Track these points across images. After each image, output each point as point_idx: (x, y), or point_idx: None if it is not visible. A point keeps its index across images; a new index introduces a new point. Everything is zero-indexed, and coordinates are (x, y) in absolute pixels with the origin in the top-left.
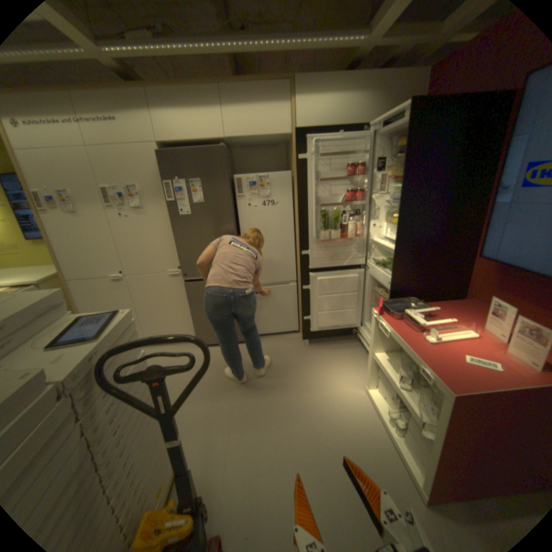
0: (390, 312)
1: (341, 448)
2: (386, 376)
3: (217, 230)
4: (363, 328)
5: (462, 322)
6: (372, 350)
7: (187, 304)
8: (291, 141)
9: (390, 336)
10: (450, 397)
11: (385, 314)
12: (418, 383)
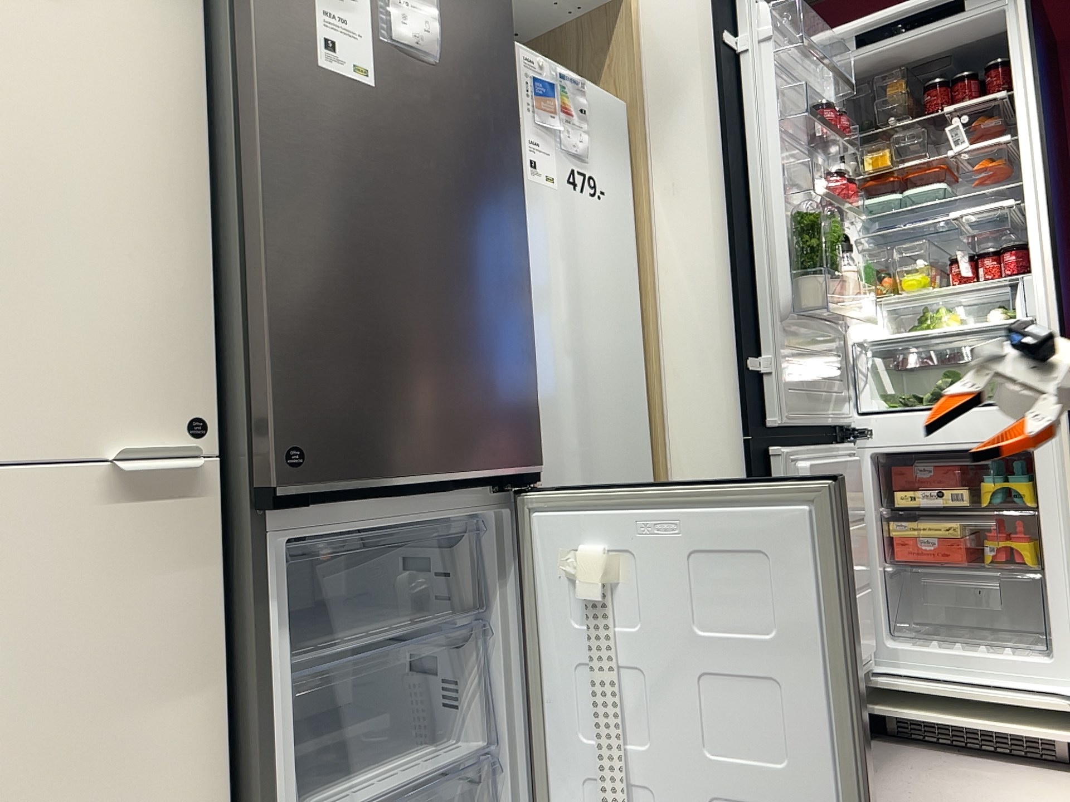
0: None
1: None
2: None
3: (470, 215)
4: (886, 663)
5: None
6: None
7: (200, 746)
8: (584, 28)
9: None
10: None
11: None
12: None
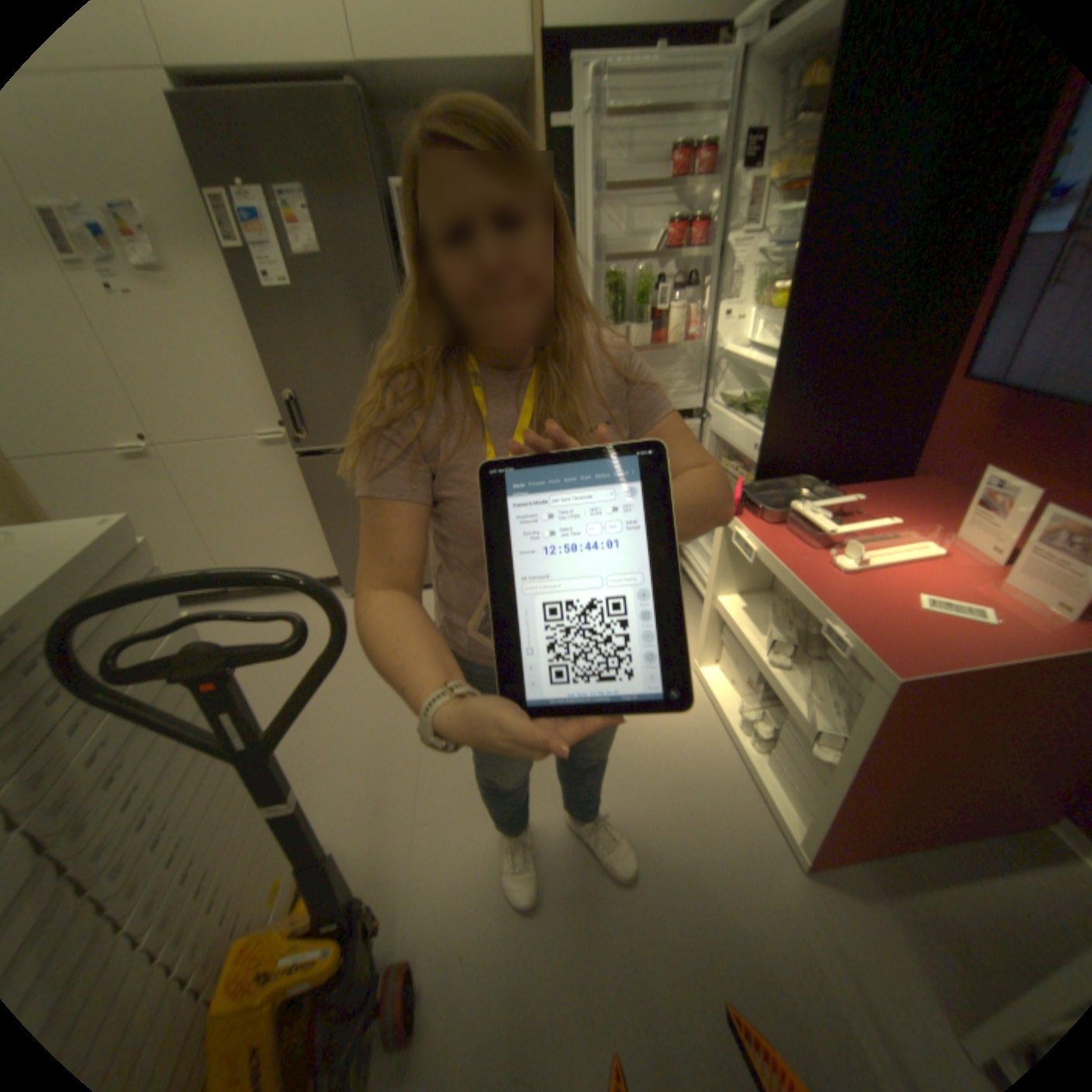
0: (756, 508)
1: (645, 780)
2: (739, 640)
3: (360, 329)
4: (692, 547)
5: (910, 525)
6: (712, 590)
7: (312, 509)
8: (531, 85)
9: (752, 560)
10: (884, 681)
11: (746, 513)
12: (804, 653)
